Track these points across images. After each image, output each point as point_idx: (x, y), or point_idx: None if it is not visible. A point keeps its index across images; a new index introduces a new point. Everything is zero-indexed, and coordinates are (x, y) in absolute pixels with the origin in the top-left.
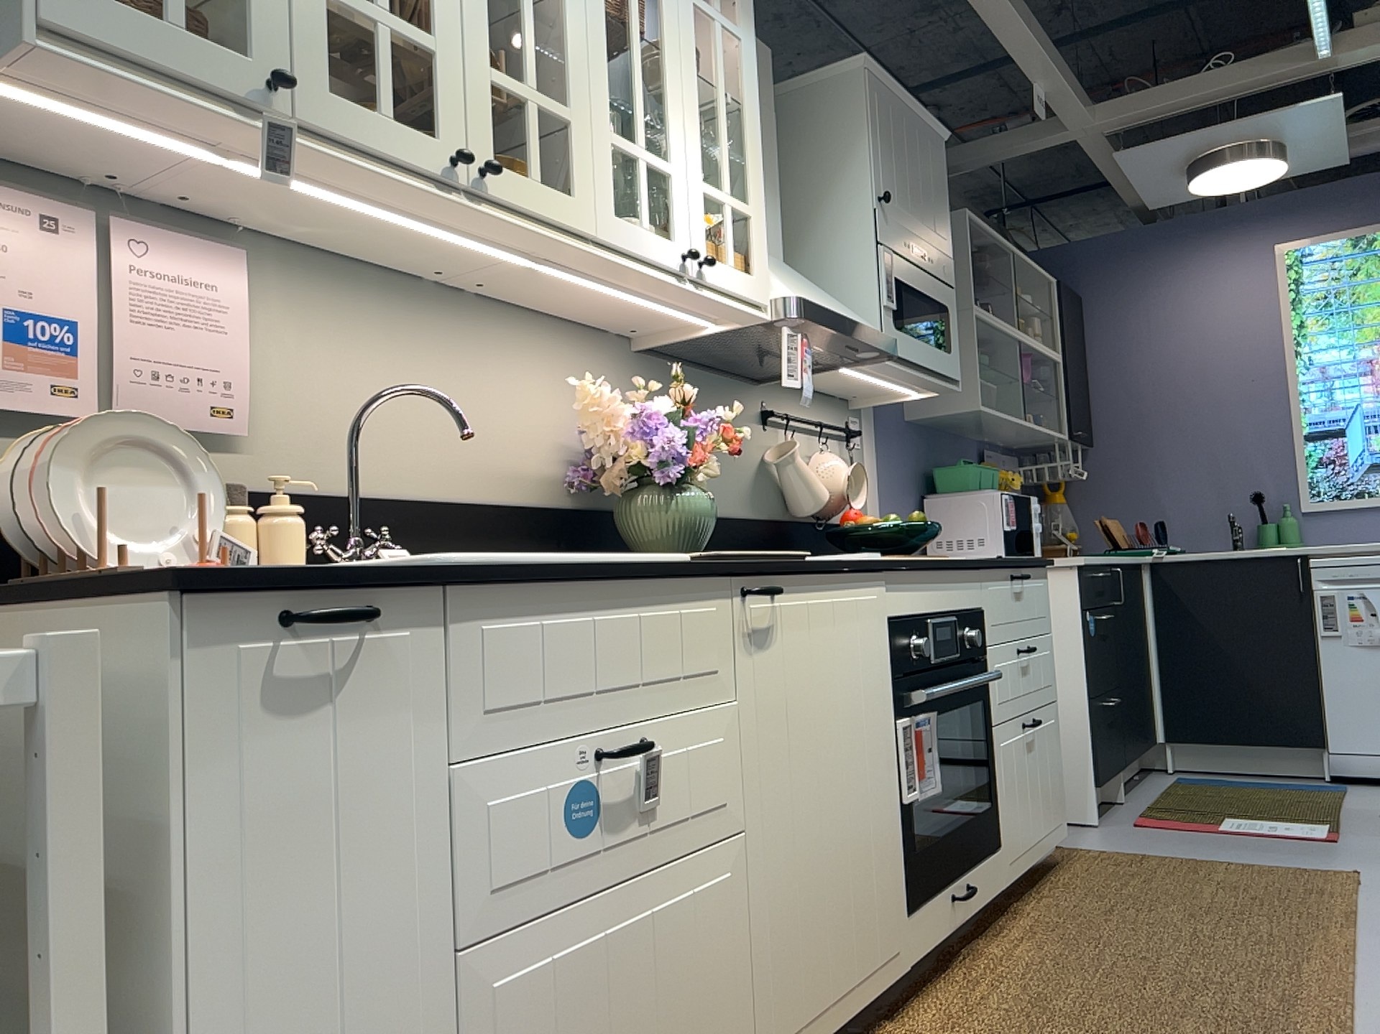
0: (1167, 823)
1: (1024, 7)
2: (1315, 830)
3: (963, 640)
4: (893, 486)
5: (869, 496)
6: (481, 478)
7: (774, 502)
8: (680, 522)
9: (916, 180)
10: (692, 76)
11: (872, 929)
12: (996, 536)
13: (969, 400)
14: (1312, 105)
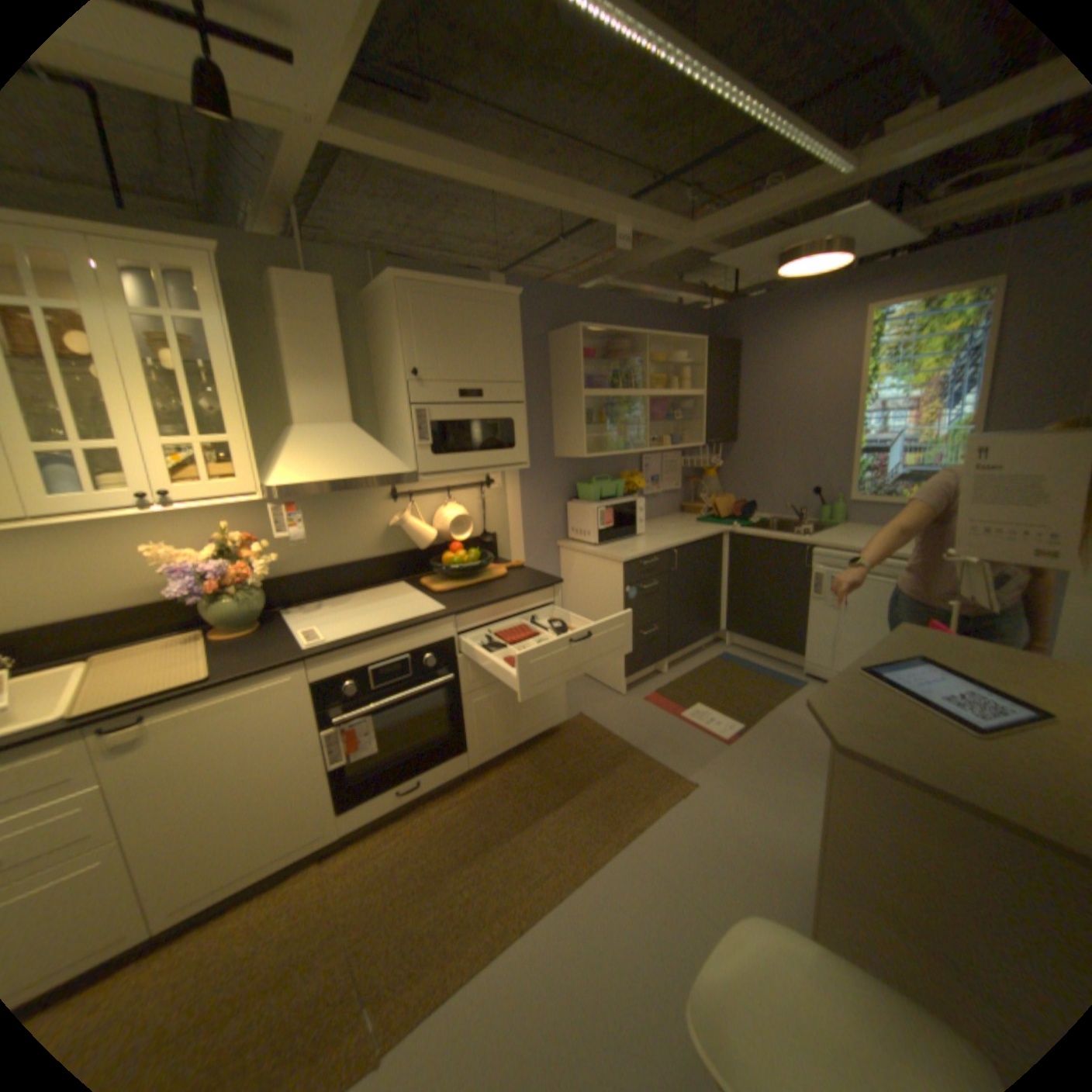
0: (659, 704)
1: (562, 179)
2: (729, 732)
3: (419, 664)
4: (534, 501)
5: (507, 514)
6: (114, 597)
7: (402, 542)
8: (220, 617)
9: (468, 341)
10: (135, 369)
11: (284, 837)
12: (596, 531)
13: (579, 451)
14: (847, 213)
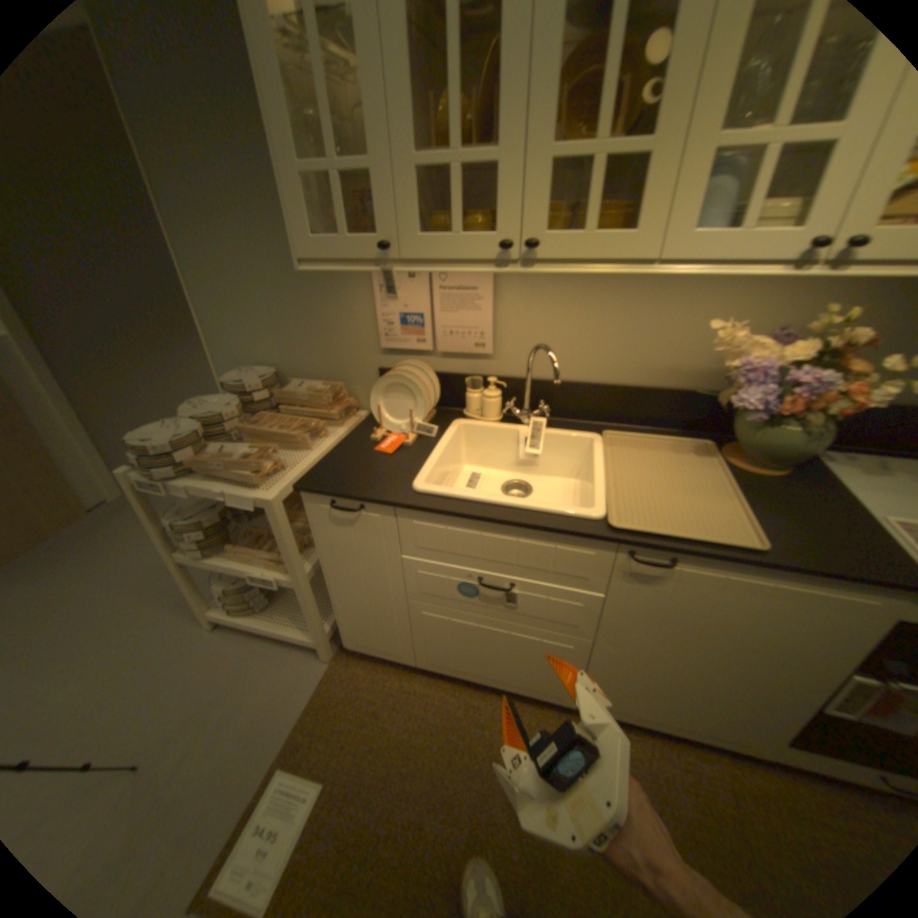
0: None
1: None
2: None
3: None
4: None
5: None
6: (643, 371)
7: None
8: (766, 444)
9: None
10: None
11: (725, 727)
12: None
13: None
14: None
